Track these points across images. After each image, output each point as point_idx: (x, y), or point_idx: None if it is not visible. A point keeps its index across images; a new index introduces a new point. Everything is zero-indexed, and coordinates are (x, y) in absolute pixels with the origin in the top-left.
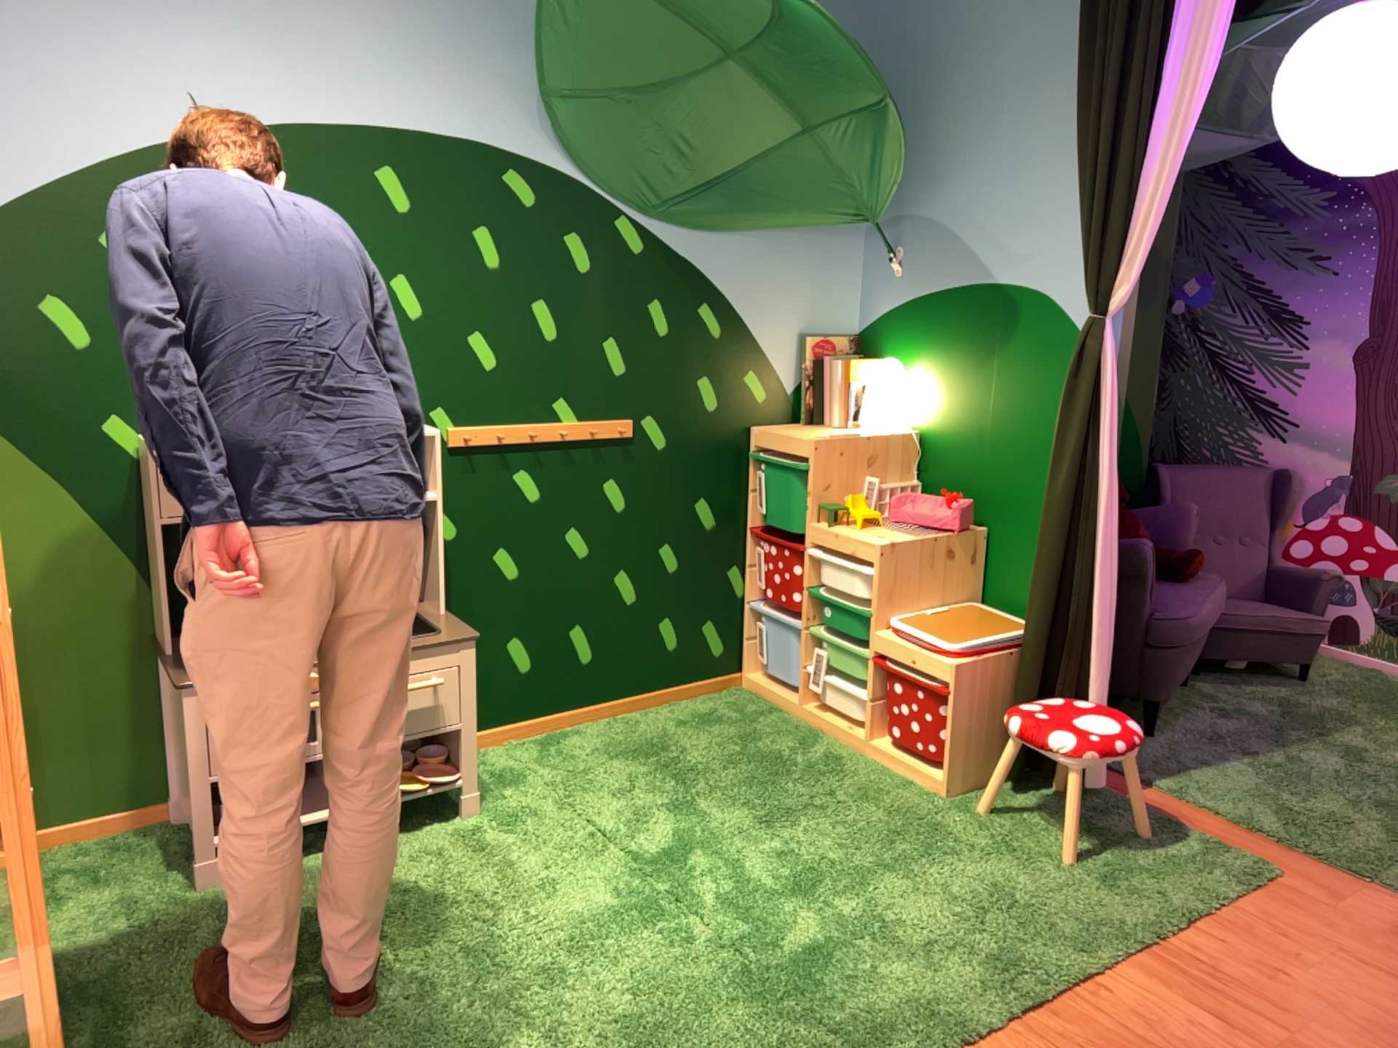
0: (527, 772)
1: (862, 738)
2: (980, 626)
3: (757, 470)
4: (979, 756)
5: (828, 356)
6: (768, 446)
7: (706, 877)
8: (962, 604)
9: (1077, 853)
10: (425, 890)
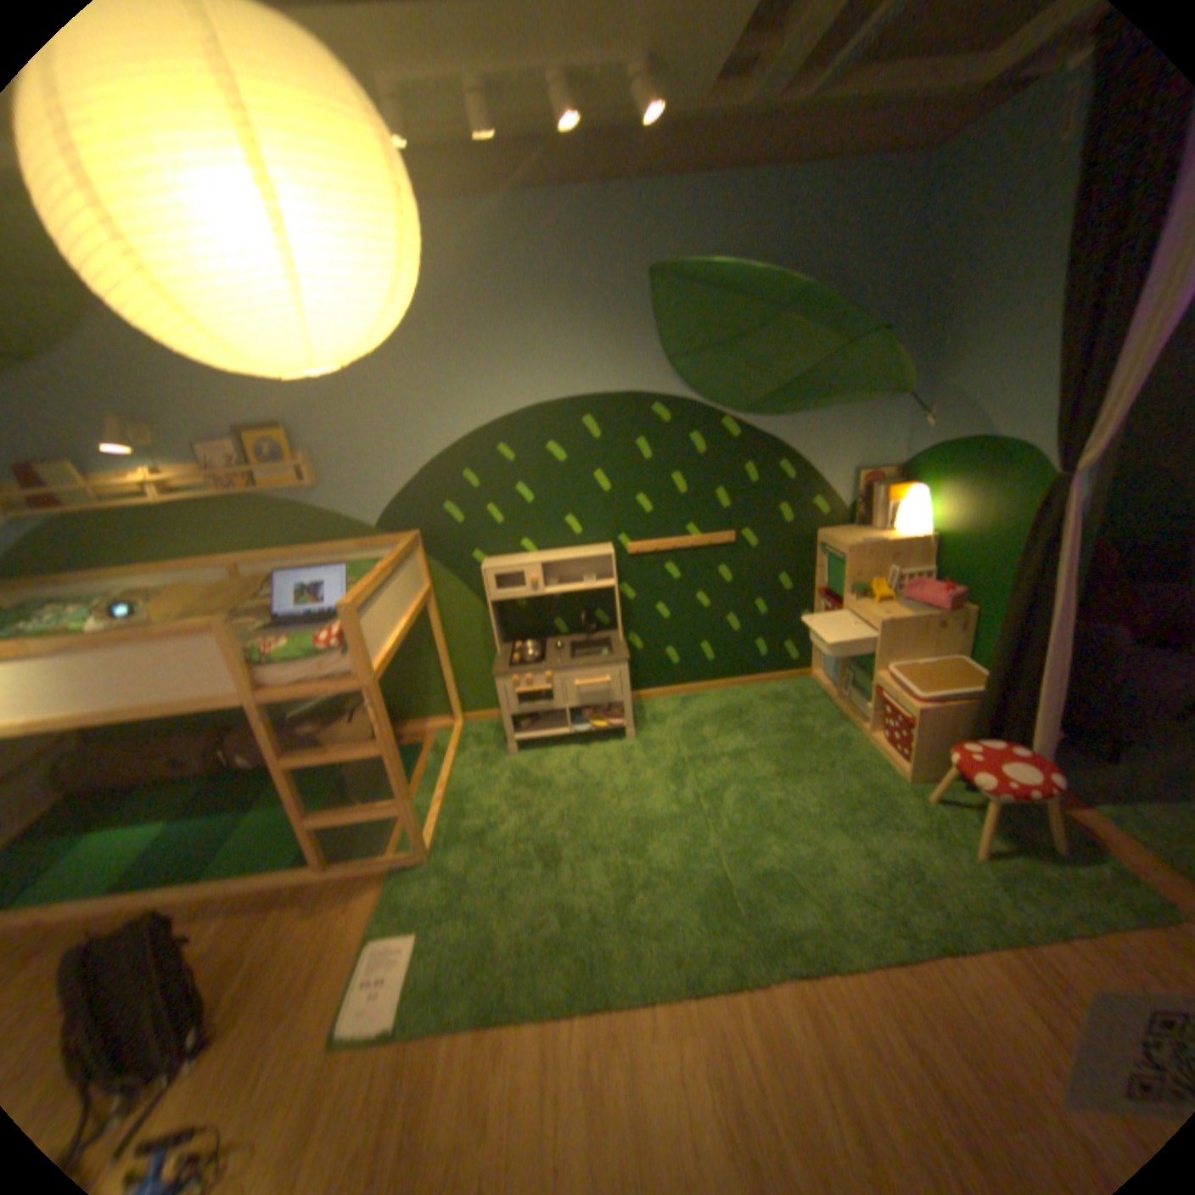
0: (669, 718)
1: (867, 730)
2: (953, 680)
3: (820, 557)
4: (939, 765)
5: (875, 482)
6: (825, 544)
7: (730, 809)
8: (951, 658)
9: (992, 855)
10: (595, 779)
